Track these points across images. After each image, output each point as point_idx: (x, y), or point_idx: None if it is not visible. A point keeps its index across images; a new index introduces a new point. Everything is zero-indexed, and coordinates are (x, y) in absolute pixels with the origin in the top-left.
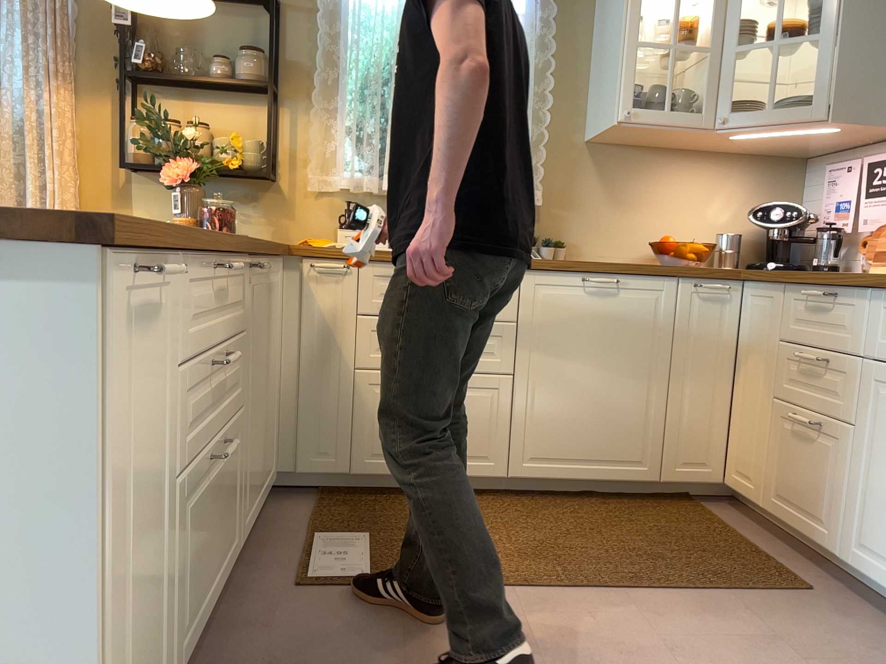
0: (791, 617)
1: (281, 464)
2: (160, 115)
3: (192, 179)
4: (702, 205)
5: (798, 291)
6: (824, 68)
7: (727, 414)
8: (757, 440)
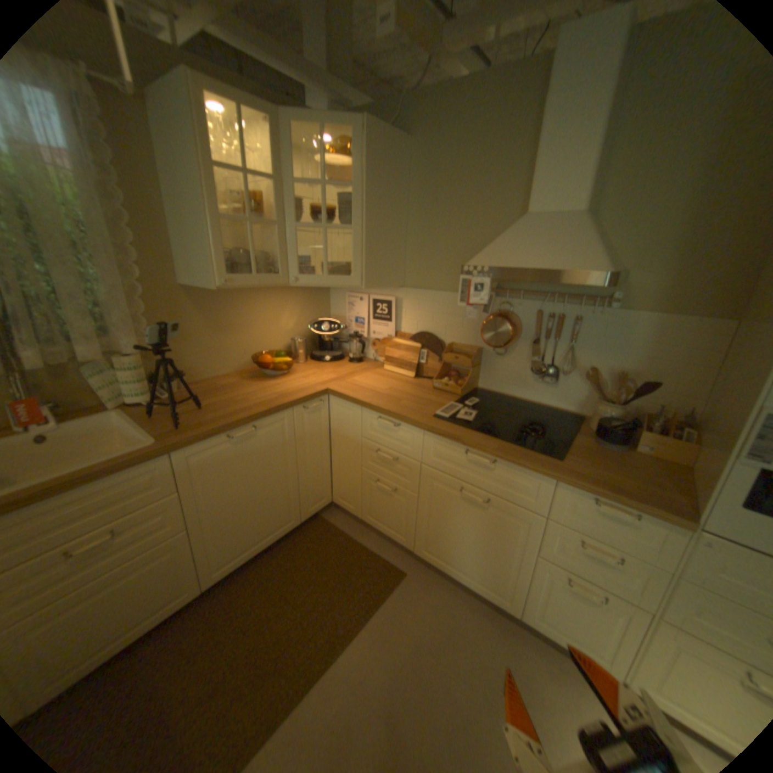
0: (410, 612)
1: None
2: None
3: None
4: (276, 321)
5: (371, 414)
6: (356, 253)
7: (329, 469)
8: (351, 485)
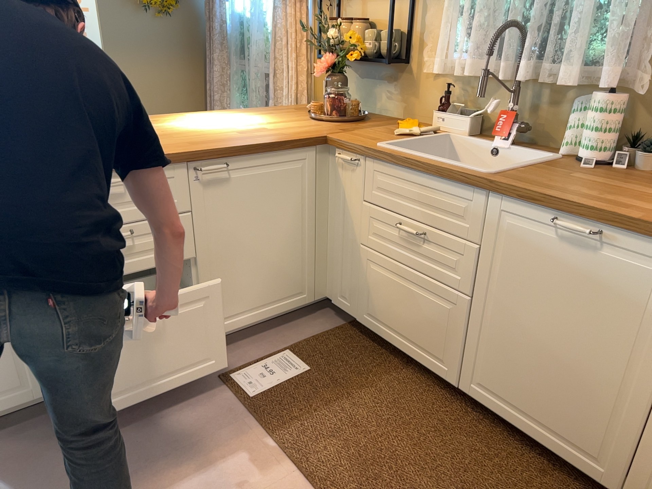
0: None
1: (327, 292)
2: (328, 18)
3: (334, 69)
4: None
5: None
6: None
7: None
8: None
